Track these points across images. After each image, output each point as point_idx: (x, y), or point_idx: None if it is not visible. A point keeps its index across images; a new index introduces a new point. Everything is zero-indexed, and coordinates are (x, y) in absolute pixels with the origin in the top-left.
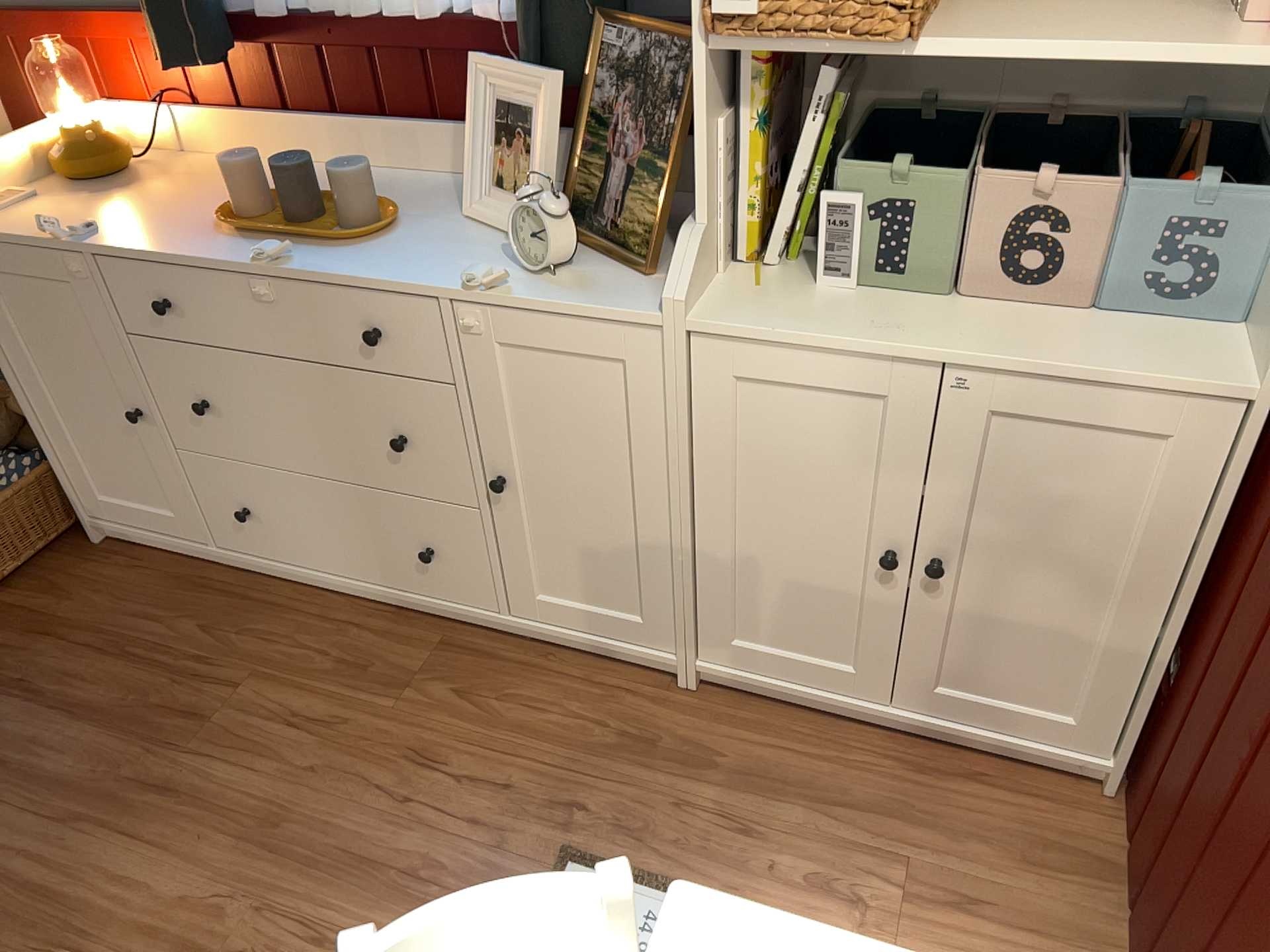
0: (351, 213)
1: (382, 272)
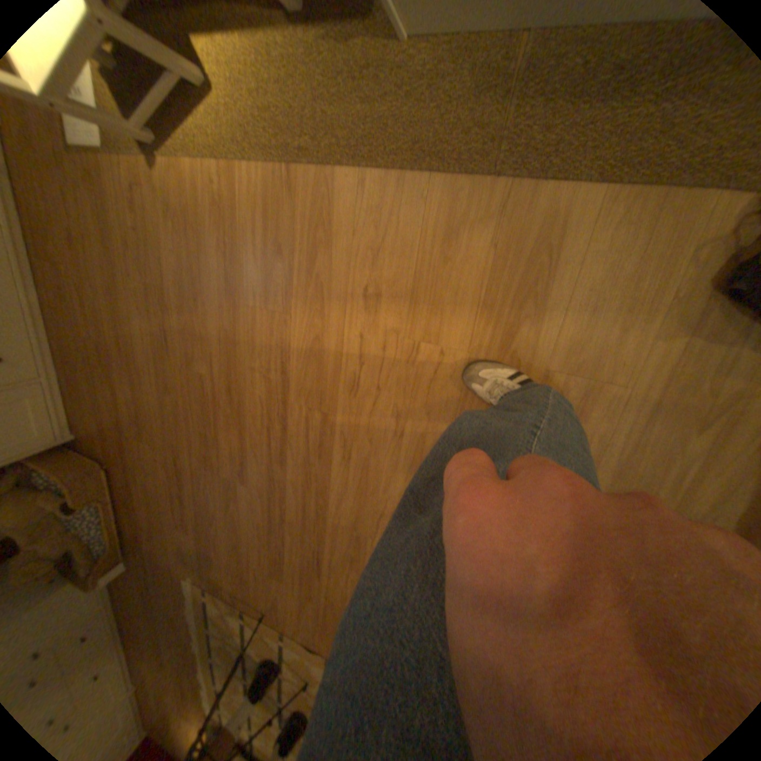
0: None
1: None
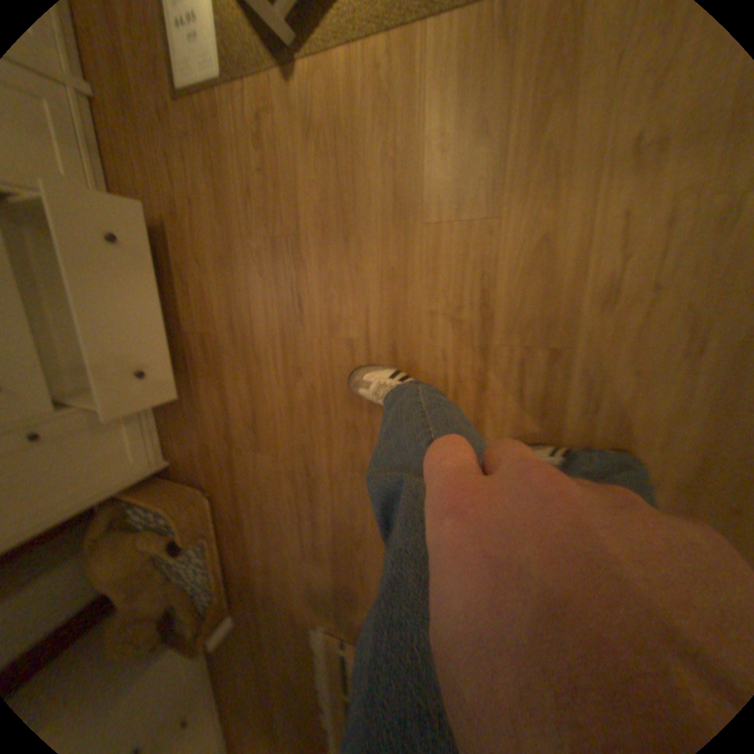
0: None
1: None
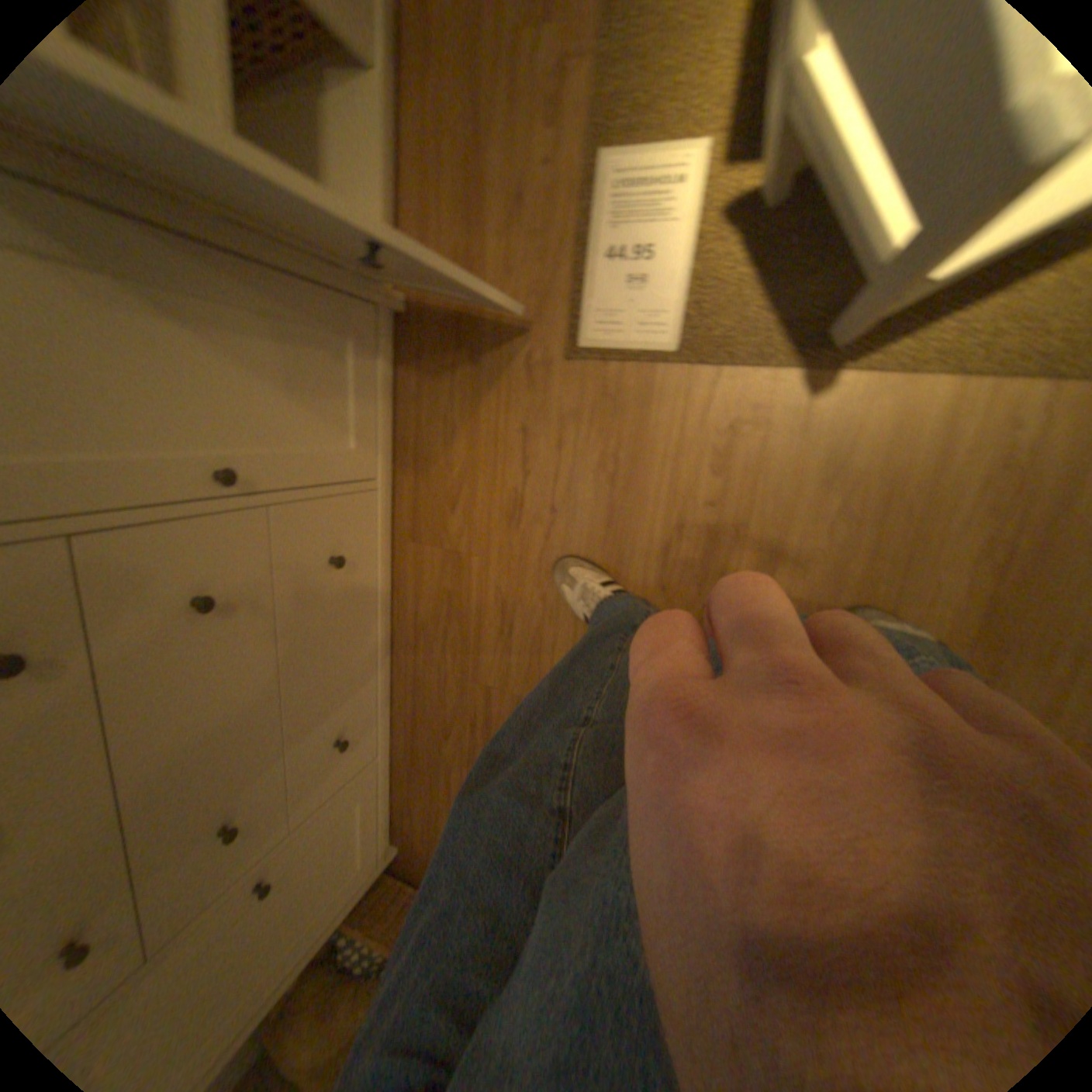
0: None
1: None
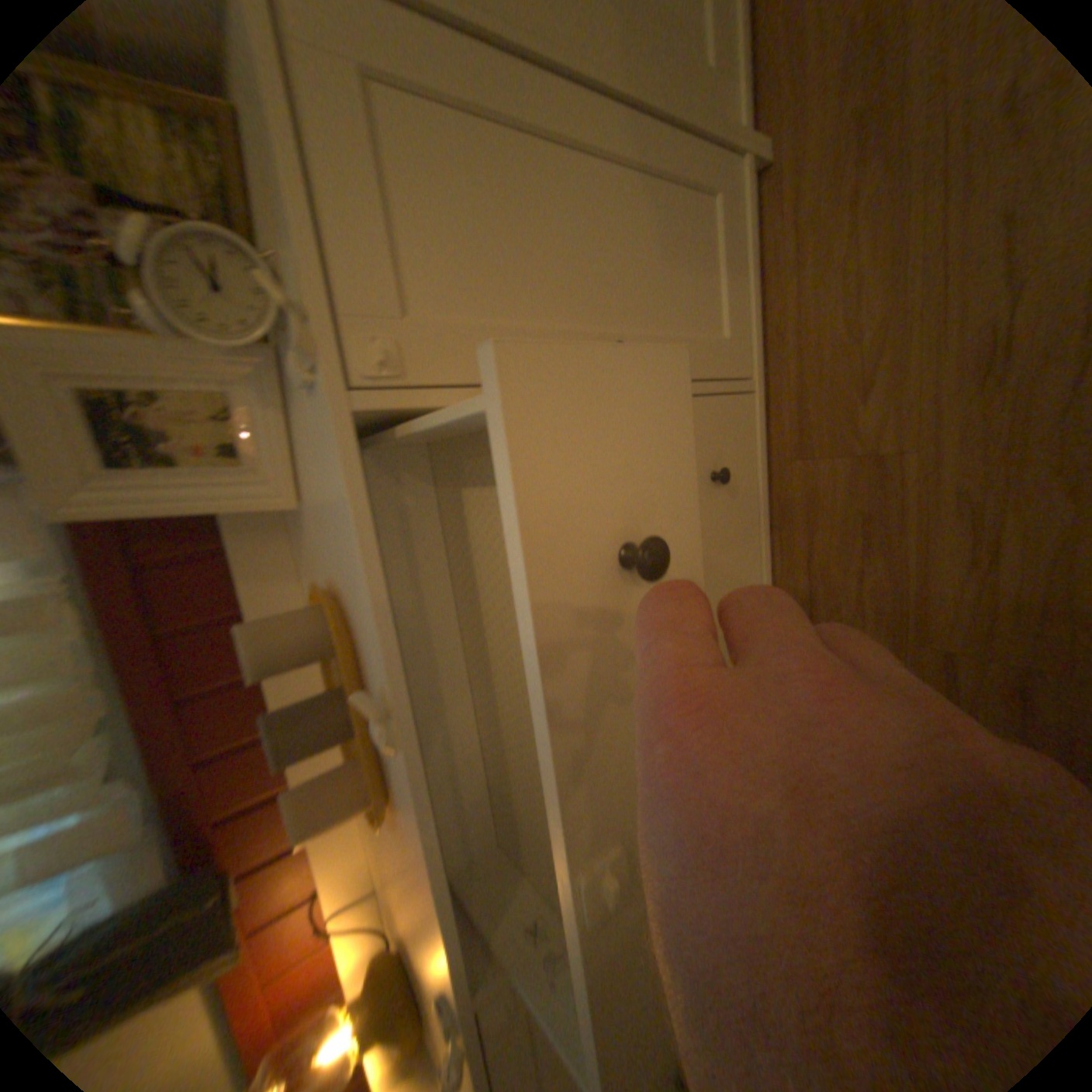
0: (306, 643)
1: (339, 538)
